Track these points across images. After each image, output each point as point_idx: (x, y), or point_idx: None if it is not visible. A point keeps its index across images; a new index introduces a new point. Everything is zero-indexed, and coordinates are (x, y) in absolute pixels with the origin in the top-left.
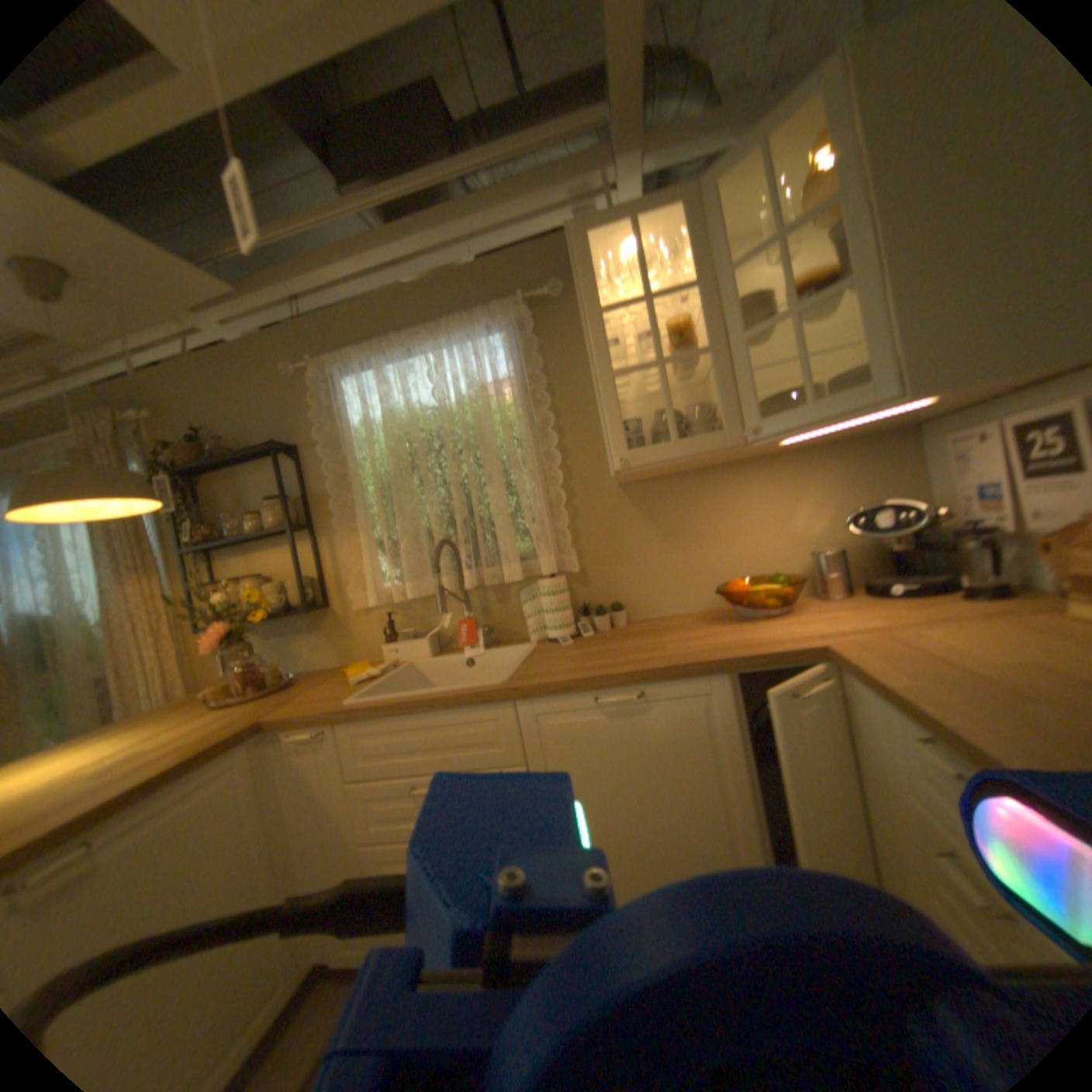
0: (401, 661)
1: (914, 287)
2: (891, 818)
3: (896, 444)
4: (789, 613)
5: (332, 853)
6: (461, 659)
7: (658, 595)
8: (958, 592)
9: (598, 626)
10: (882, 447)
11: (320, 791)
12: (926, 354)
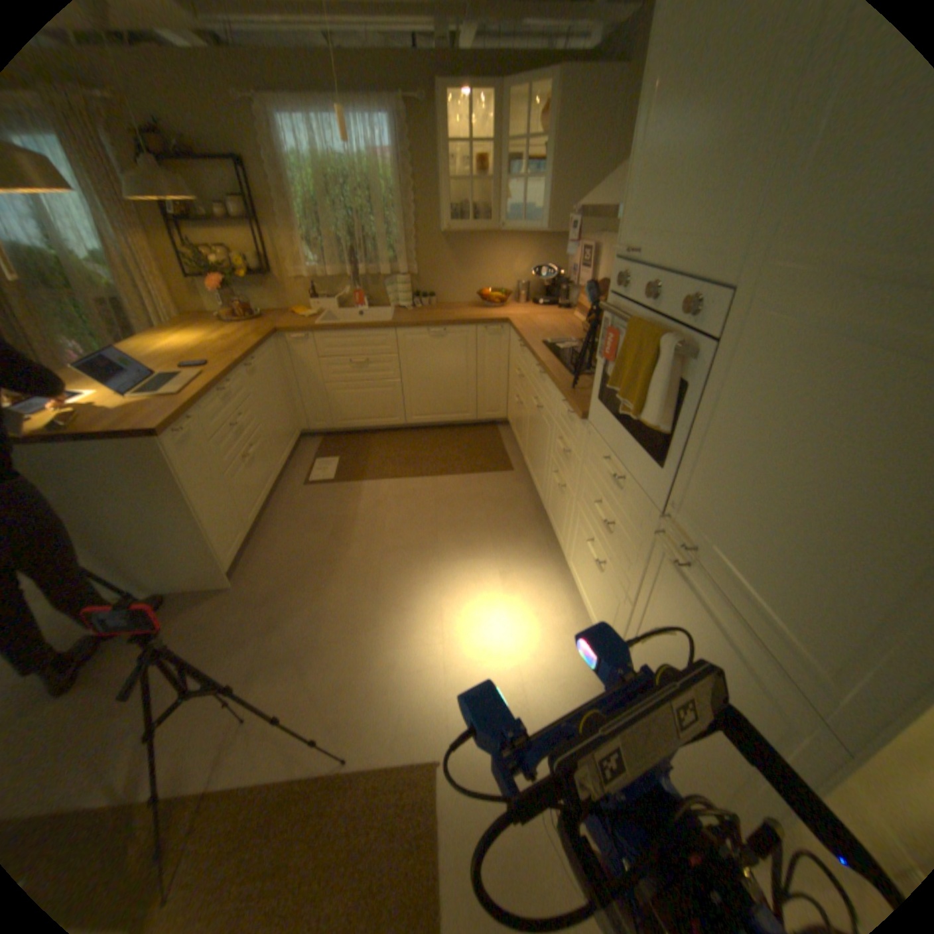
0: (321, 311)
1: (559, 189)
2: (511, 371)
3: (560, 236)
4: (502, 307)
5: (312, 387)
6: (356, 313)
7: (451, 293)
8: (559, 306)
9: (421, 304)
10: (554, 236)
11: (306, 362)
12: (556, 217)
